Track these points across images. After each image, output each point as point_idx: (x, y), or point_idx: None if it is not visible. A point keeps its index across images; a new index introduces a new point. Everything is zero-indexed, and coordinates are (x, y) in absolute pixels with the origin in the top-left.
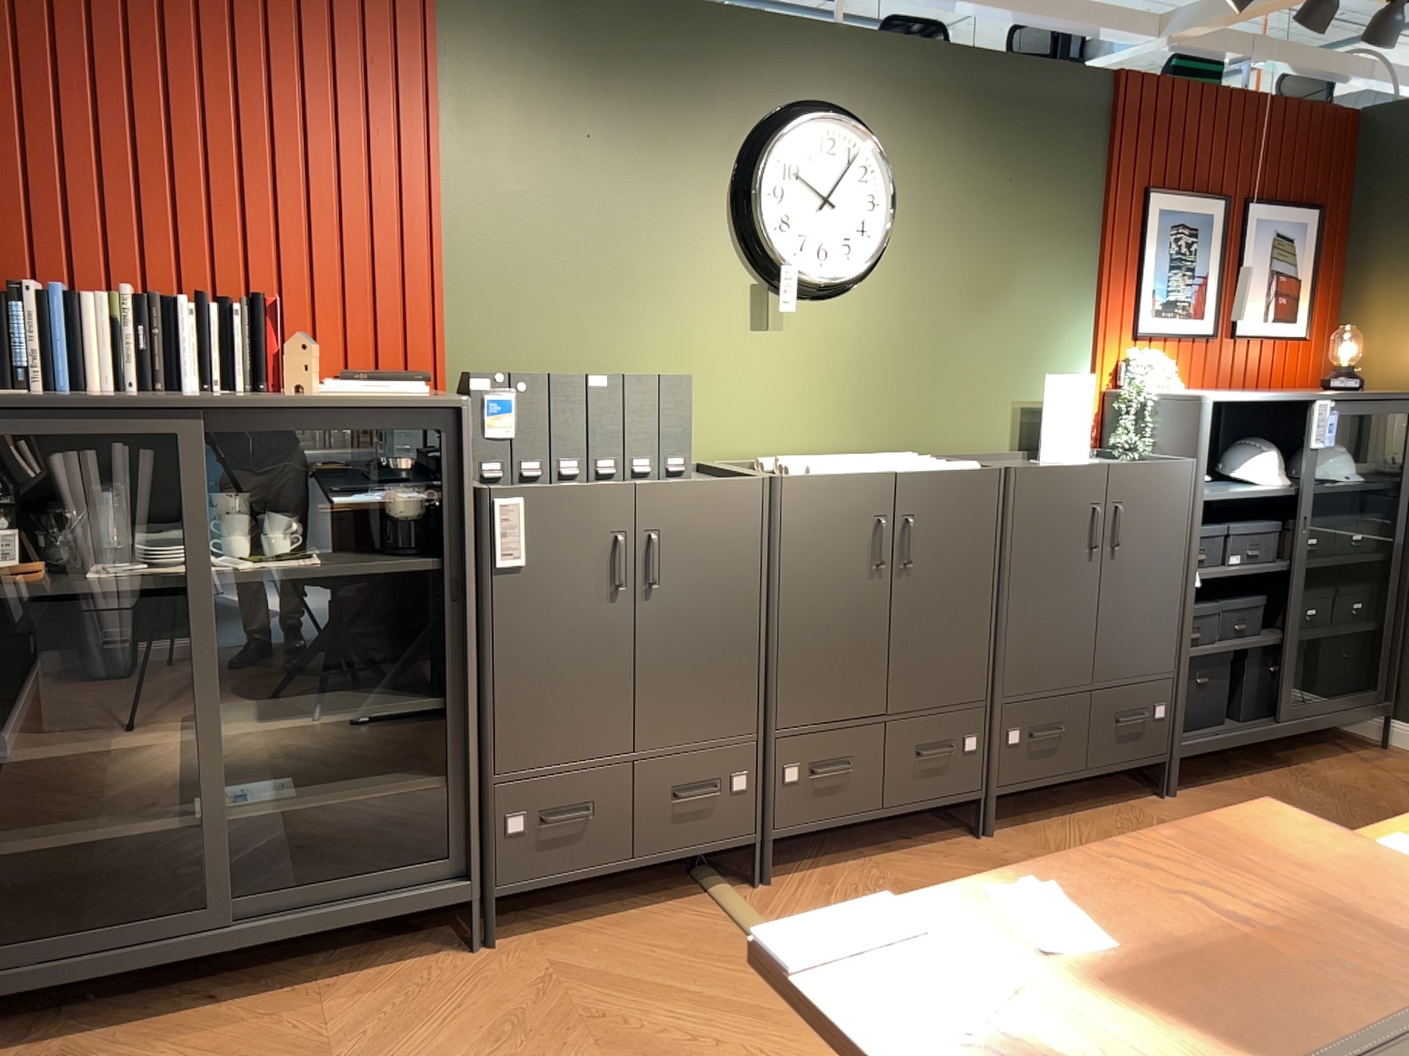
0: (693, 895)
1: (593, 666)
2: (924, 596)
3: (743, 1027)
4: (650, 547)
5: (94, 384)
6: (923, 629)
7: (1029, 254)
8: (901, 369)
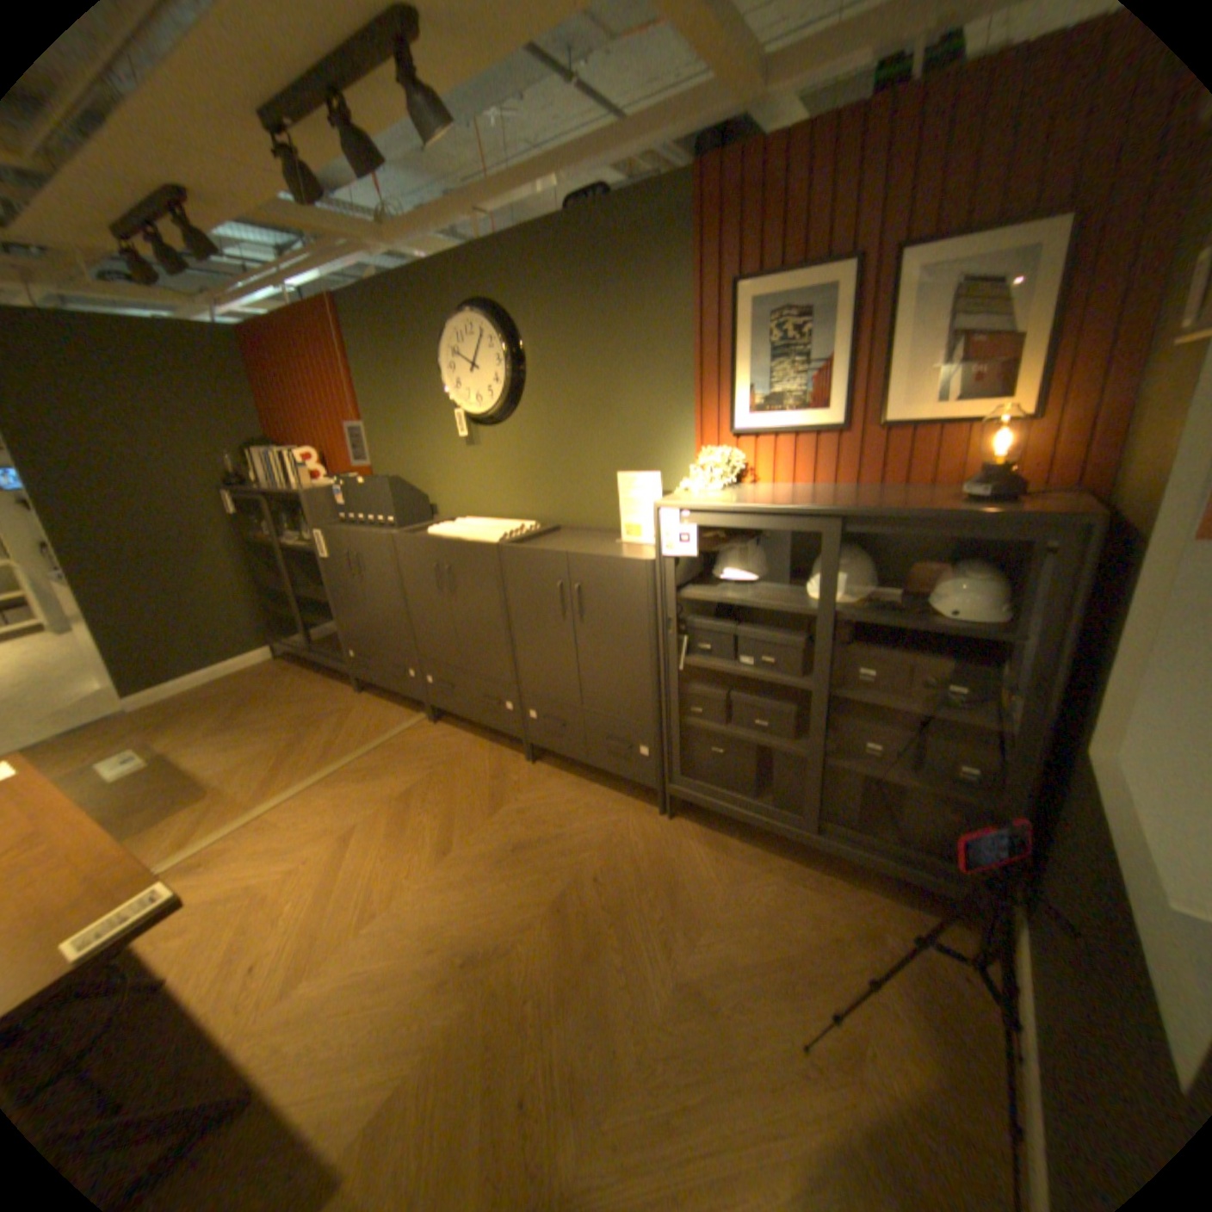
0: (417, 713)
1: (356, 603)
2: (466, 612)
3: (316, 756)
4: (358, 559)
5: (277, 481)
6: (470, 630)
7: (626, 371)
8: (546, 468)
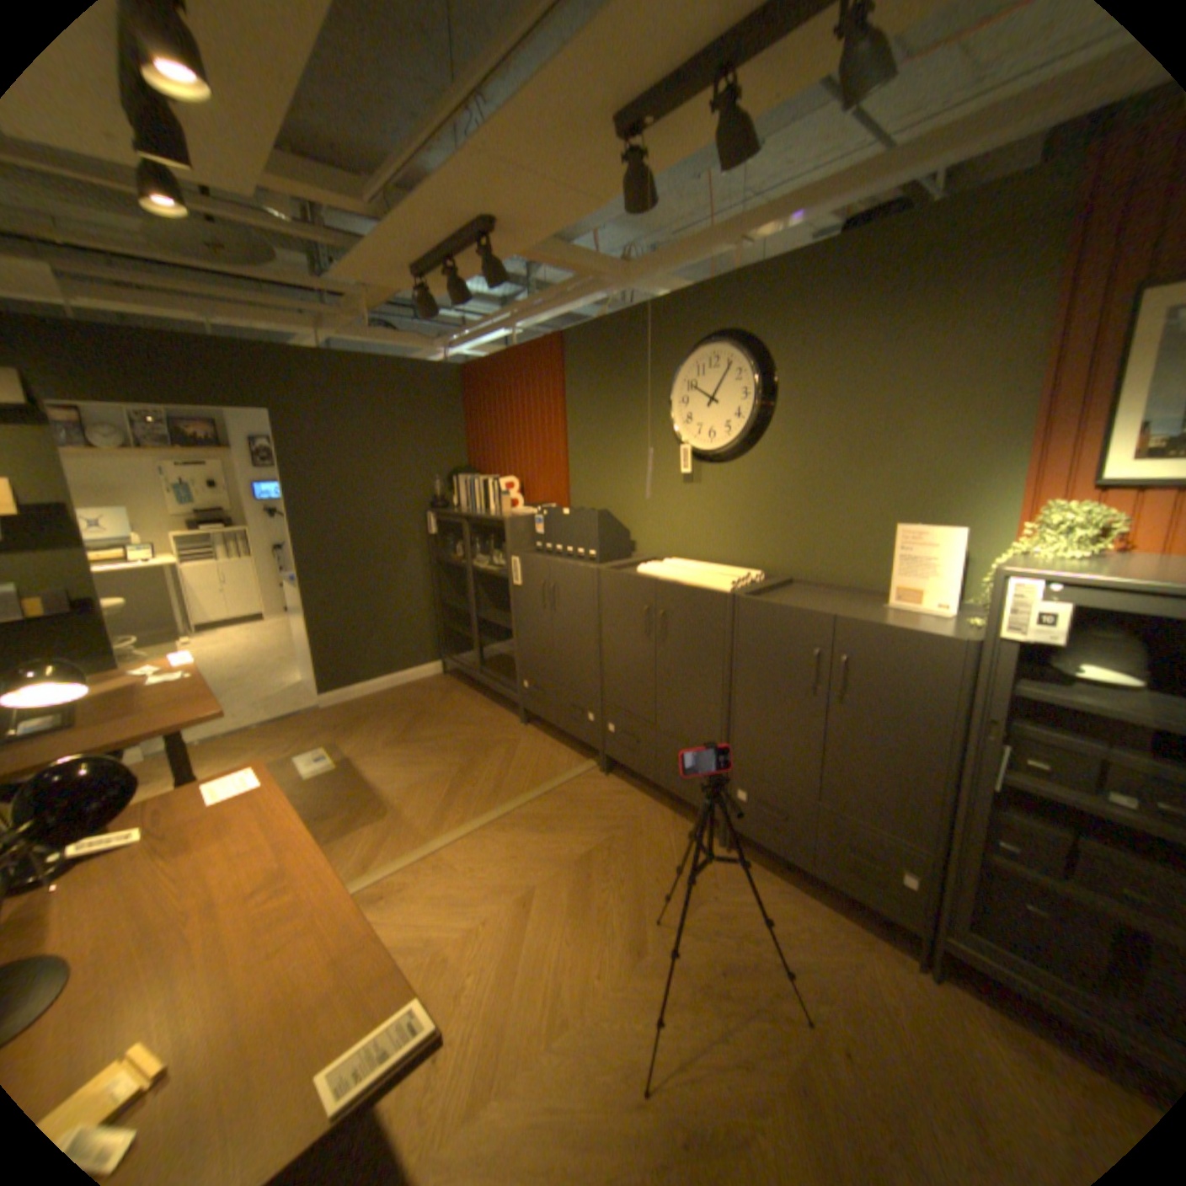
0: (587, 759)
1: (543, 635)
2: (675, 664)
3: (489, 790)
4: (555, 590)
5: (478, 507)
6: (675, 684)
7: (923, 404)
8: (783, 511)
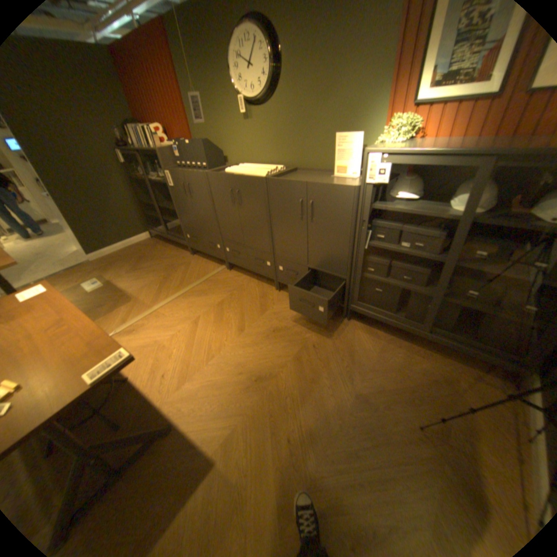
0: (221, 265)
1: (189, 210)
2: (247, 215)
3: (177, 283)
4: (189, 186)
5: (142, 143)
6: (248, 225)
7: (347, 61)
8: (290, 131)
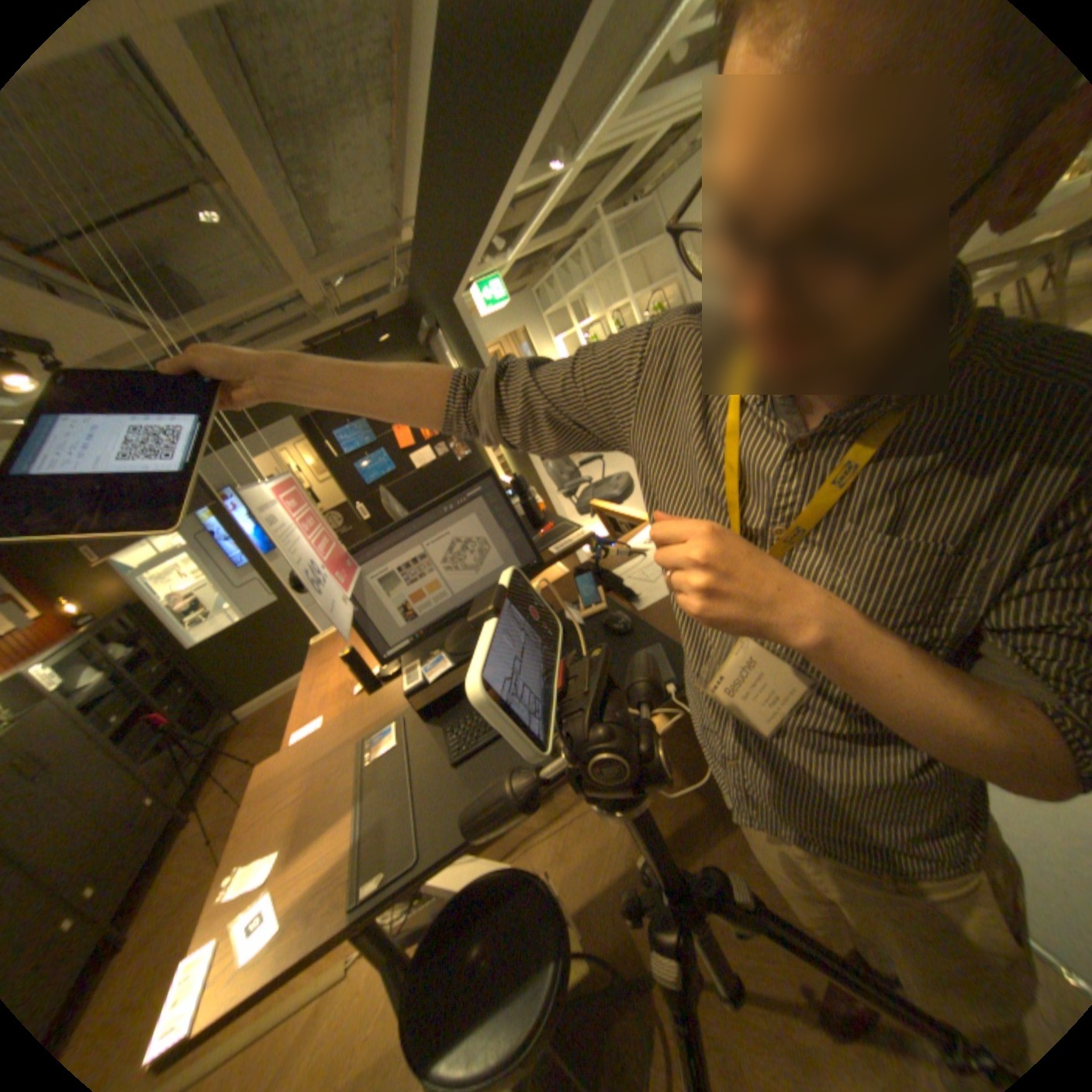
0: None
1: None
2: None
3: None
4: None
5: None
6: None
7: None
8: None
